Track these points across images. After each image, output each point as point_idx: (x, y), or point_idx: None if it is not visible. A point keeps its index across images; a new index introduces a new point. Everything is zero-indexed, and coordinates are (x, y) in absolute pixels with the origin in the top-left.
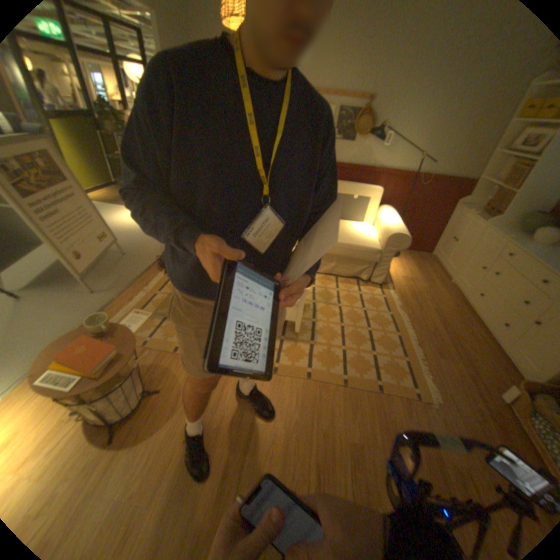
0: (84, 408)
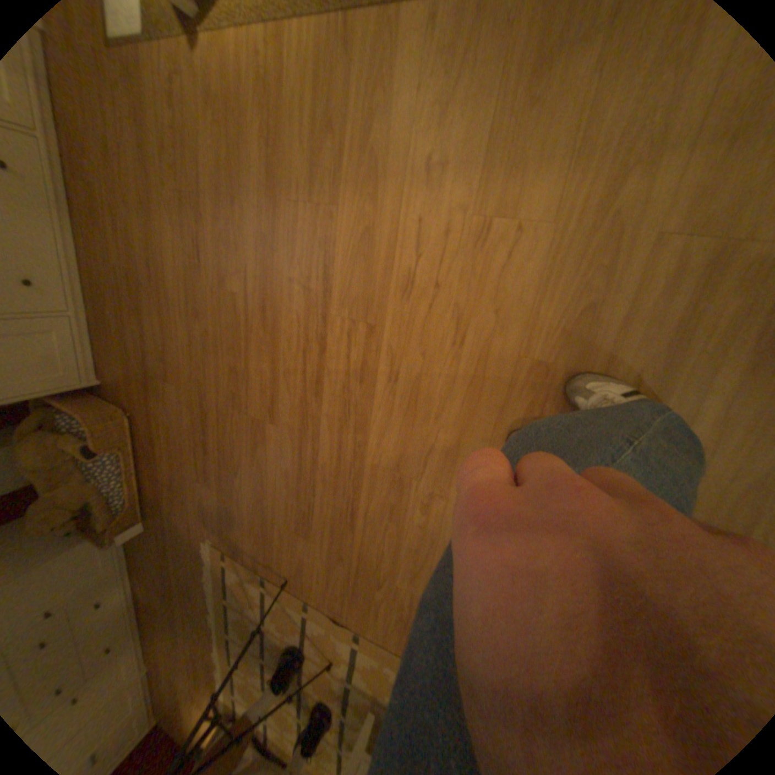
0: None
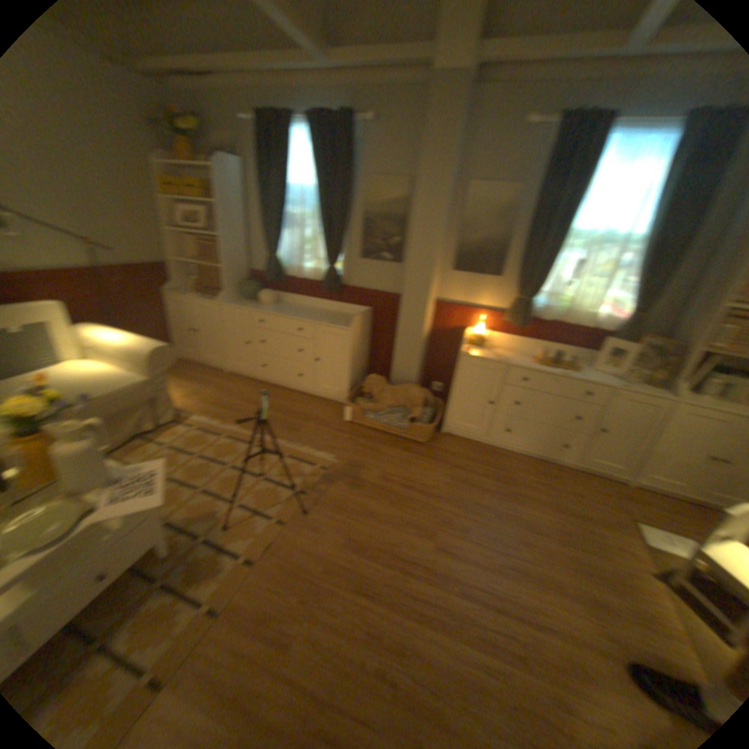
0: None
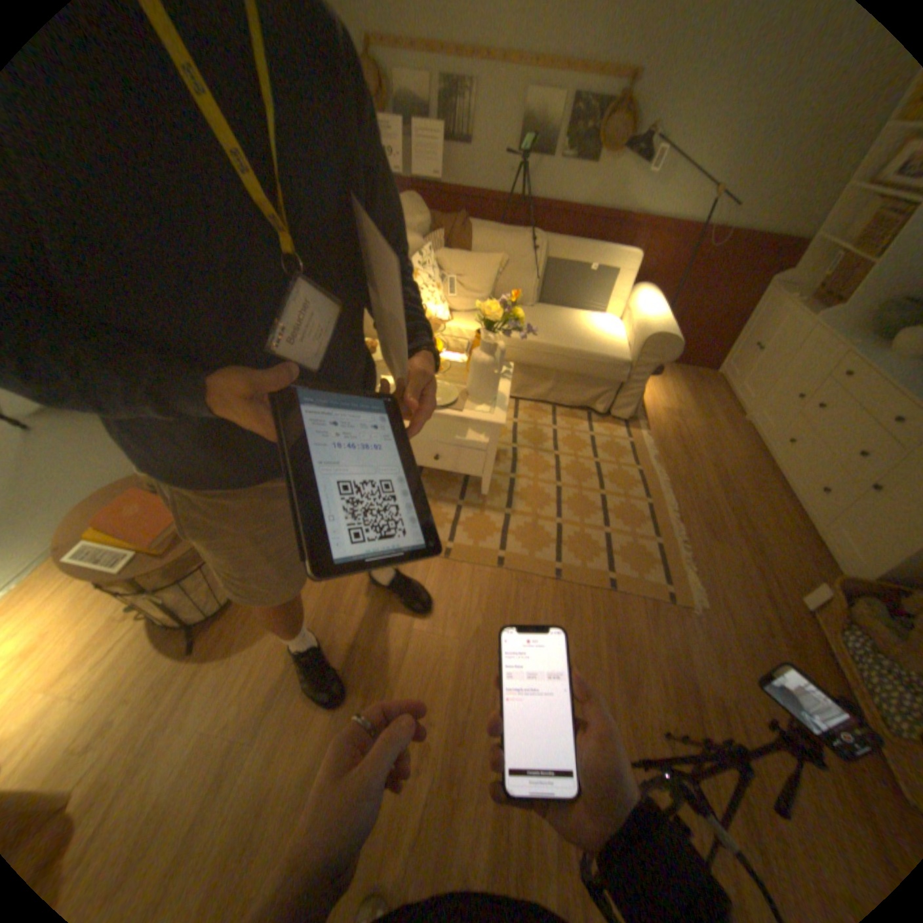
0: (145, 602)
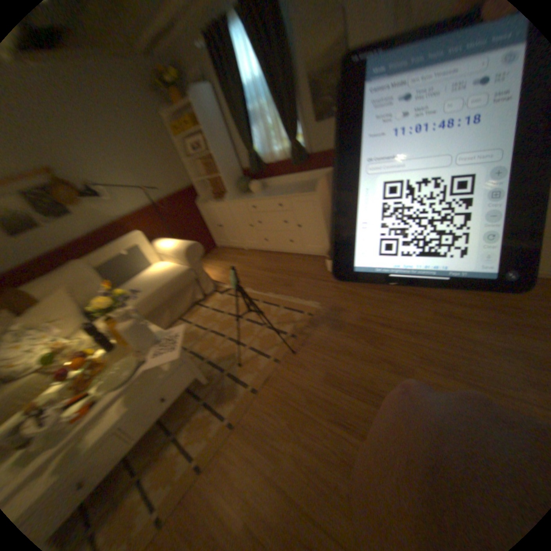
0: None
